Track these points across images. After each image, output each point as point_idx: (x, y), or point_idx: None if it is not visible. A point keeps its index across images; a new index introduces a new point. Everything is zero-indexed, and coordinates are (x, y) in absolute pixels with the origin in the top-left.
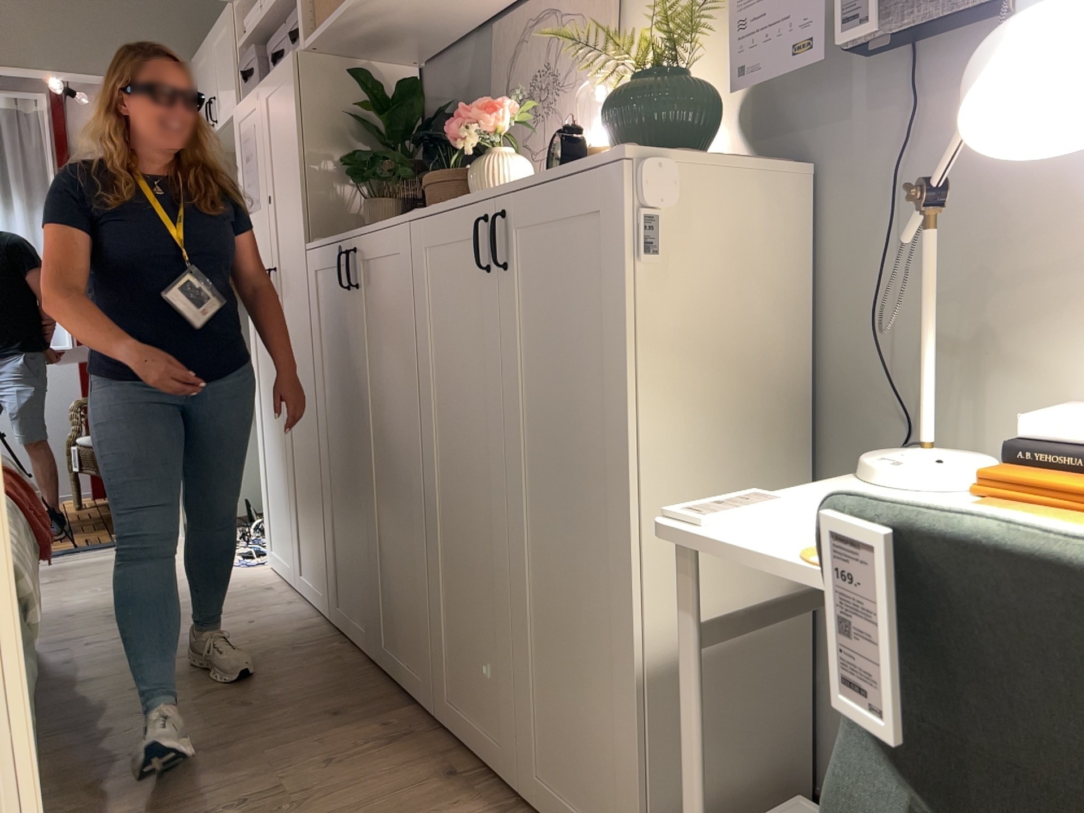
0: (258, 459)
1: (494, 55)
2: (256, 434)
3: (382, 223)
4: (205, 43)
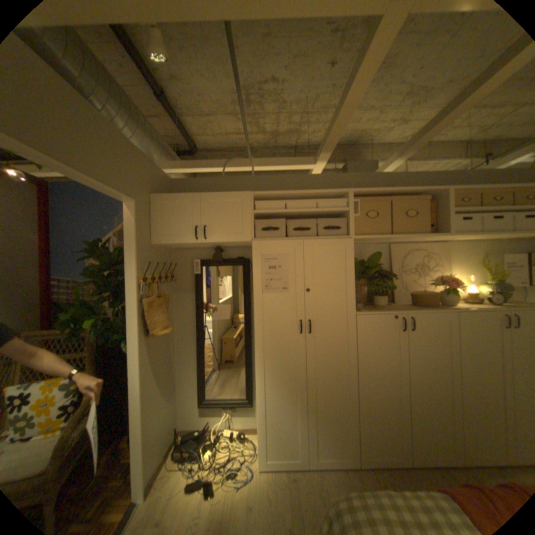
0: (257, 416)
1: (392, 253)
2: (257, 403)
3: (426, 309)
4: (194, 196)
